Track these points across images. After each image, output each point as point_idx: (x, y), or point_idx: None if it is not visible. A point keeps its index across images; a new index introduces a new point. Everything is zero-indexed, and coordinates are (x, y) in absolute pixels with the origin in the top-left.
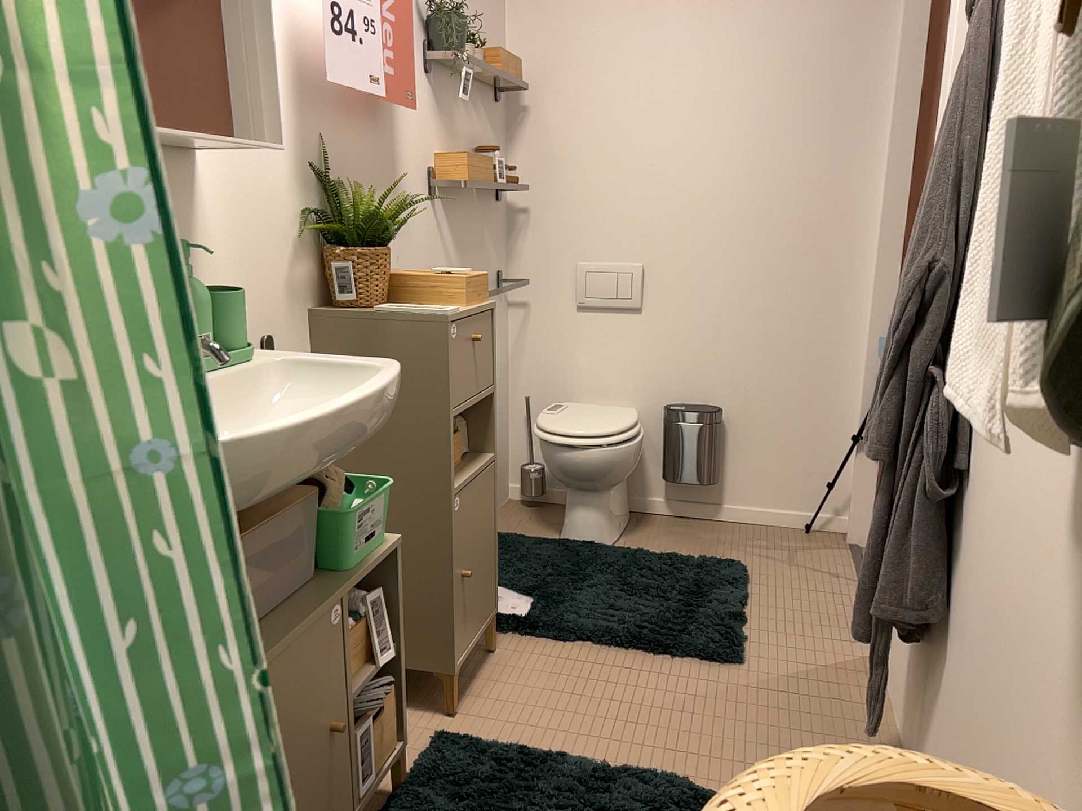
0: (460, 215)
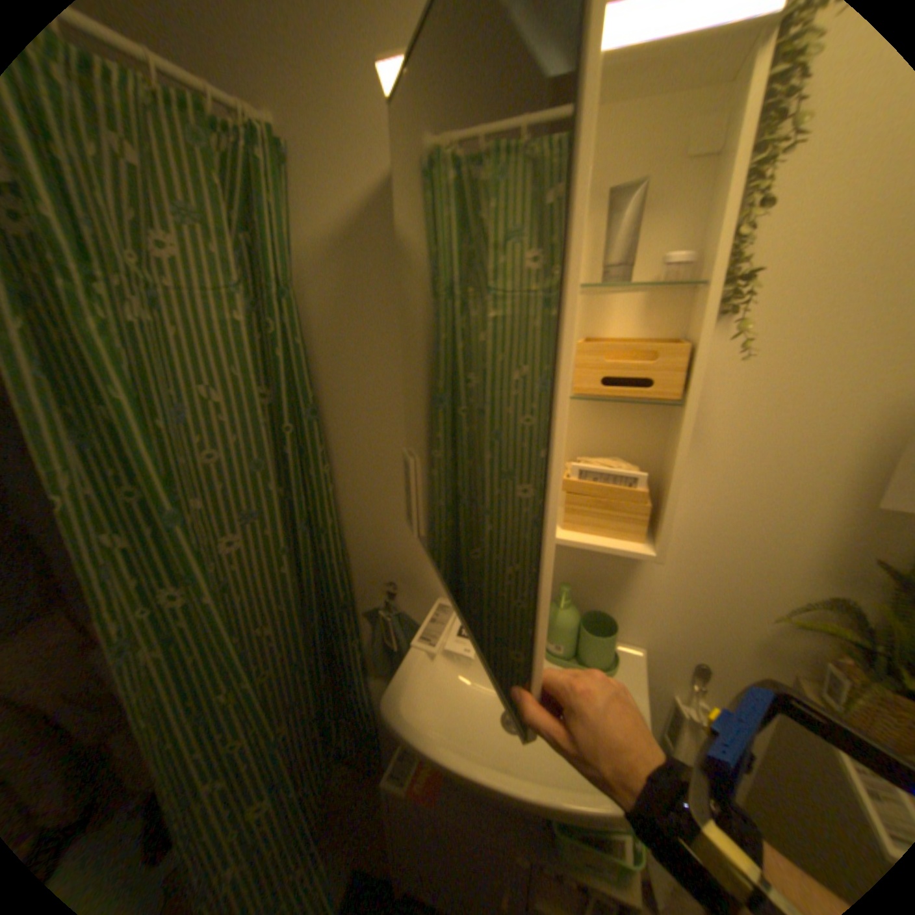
0: None
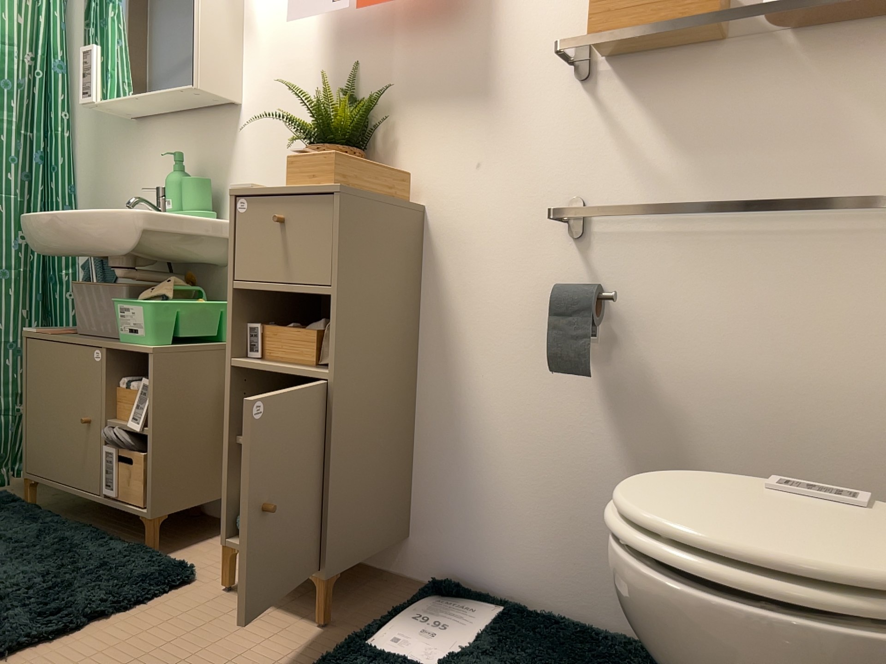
0: (695, 86)
